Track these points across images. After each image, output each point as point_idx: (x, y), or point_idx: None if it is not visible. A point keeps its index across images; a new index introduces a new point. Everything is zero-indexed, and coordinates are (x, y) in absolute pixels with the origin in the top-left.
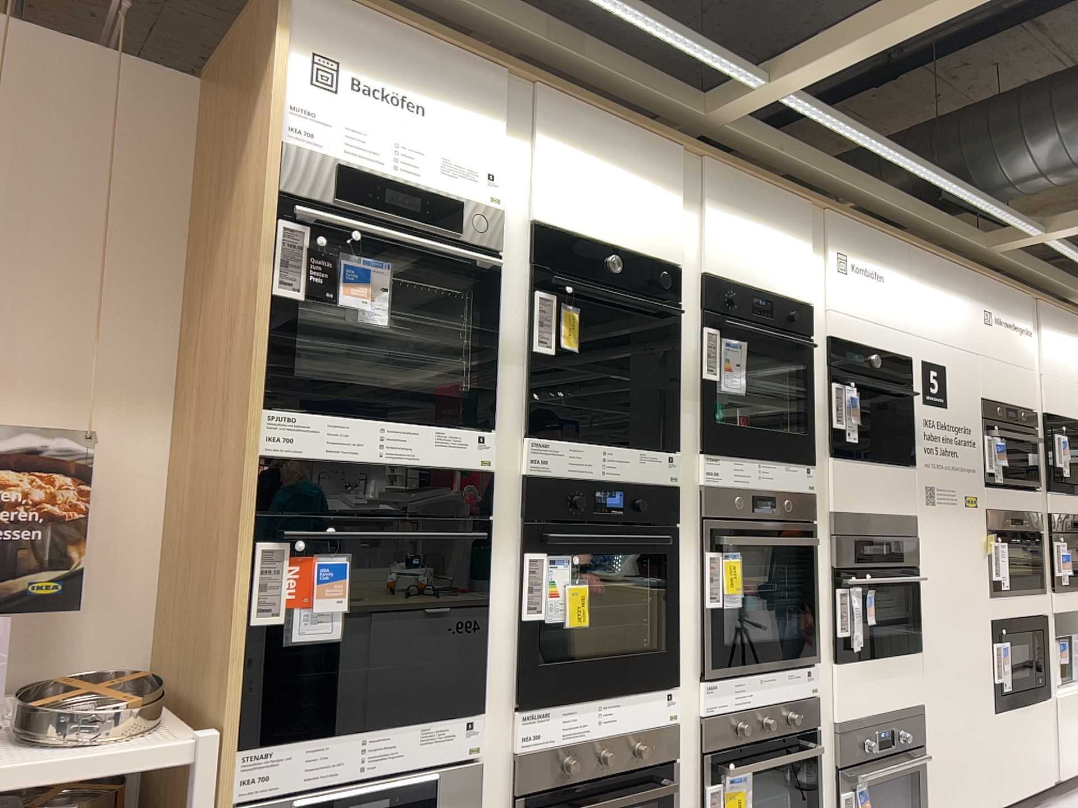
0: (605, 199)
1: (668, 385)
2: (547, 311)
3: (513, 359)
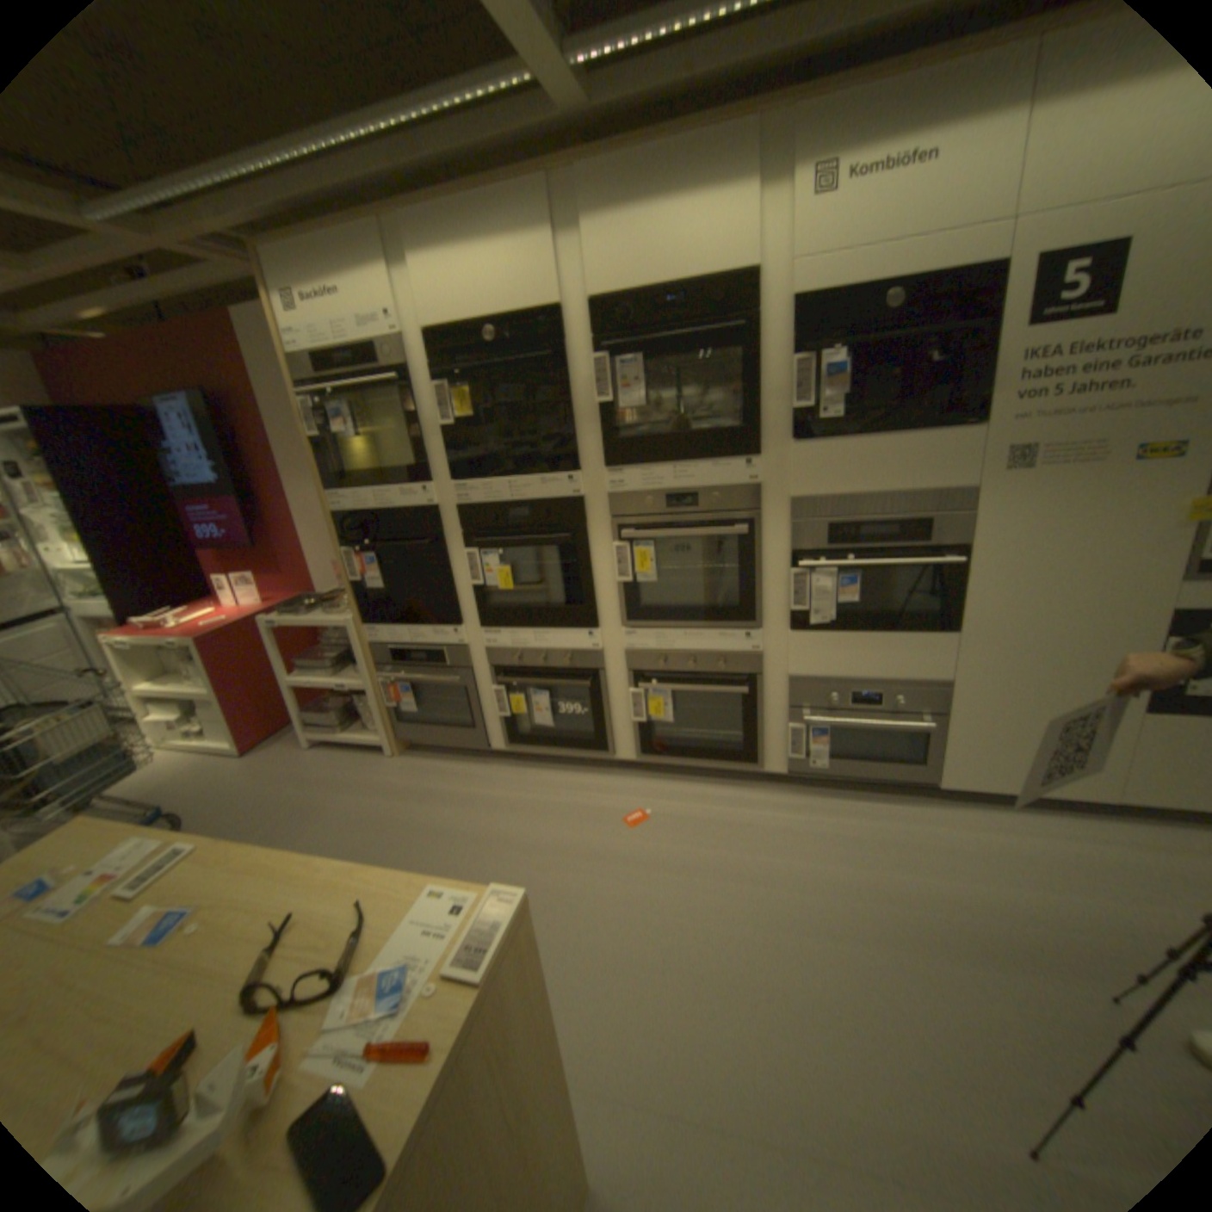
0: (471, 272)
1: (569, 419)
2: (439, 395)
3: (432, 435)
